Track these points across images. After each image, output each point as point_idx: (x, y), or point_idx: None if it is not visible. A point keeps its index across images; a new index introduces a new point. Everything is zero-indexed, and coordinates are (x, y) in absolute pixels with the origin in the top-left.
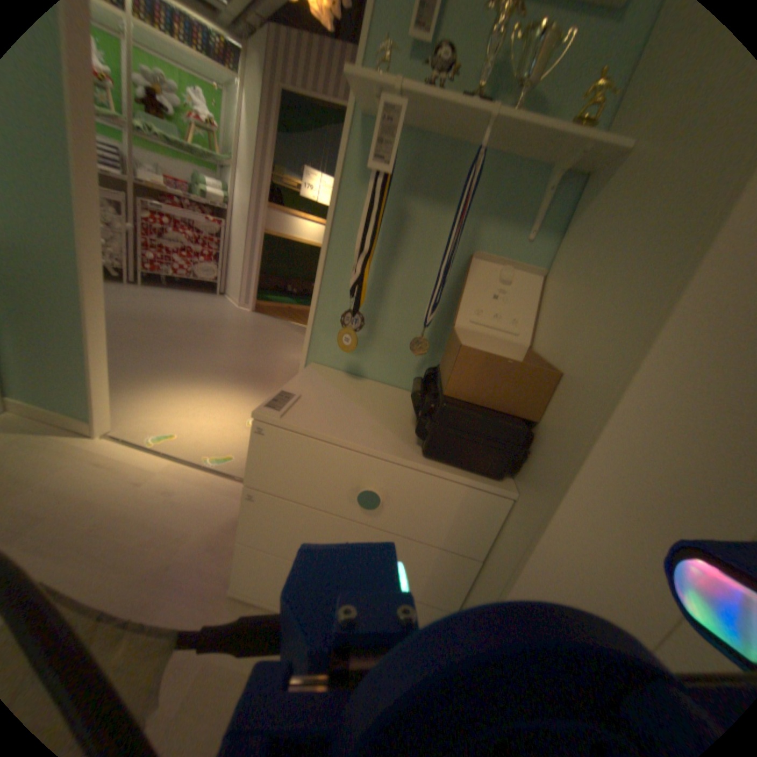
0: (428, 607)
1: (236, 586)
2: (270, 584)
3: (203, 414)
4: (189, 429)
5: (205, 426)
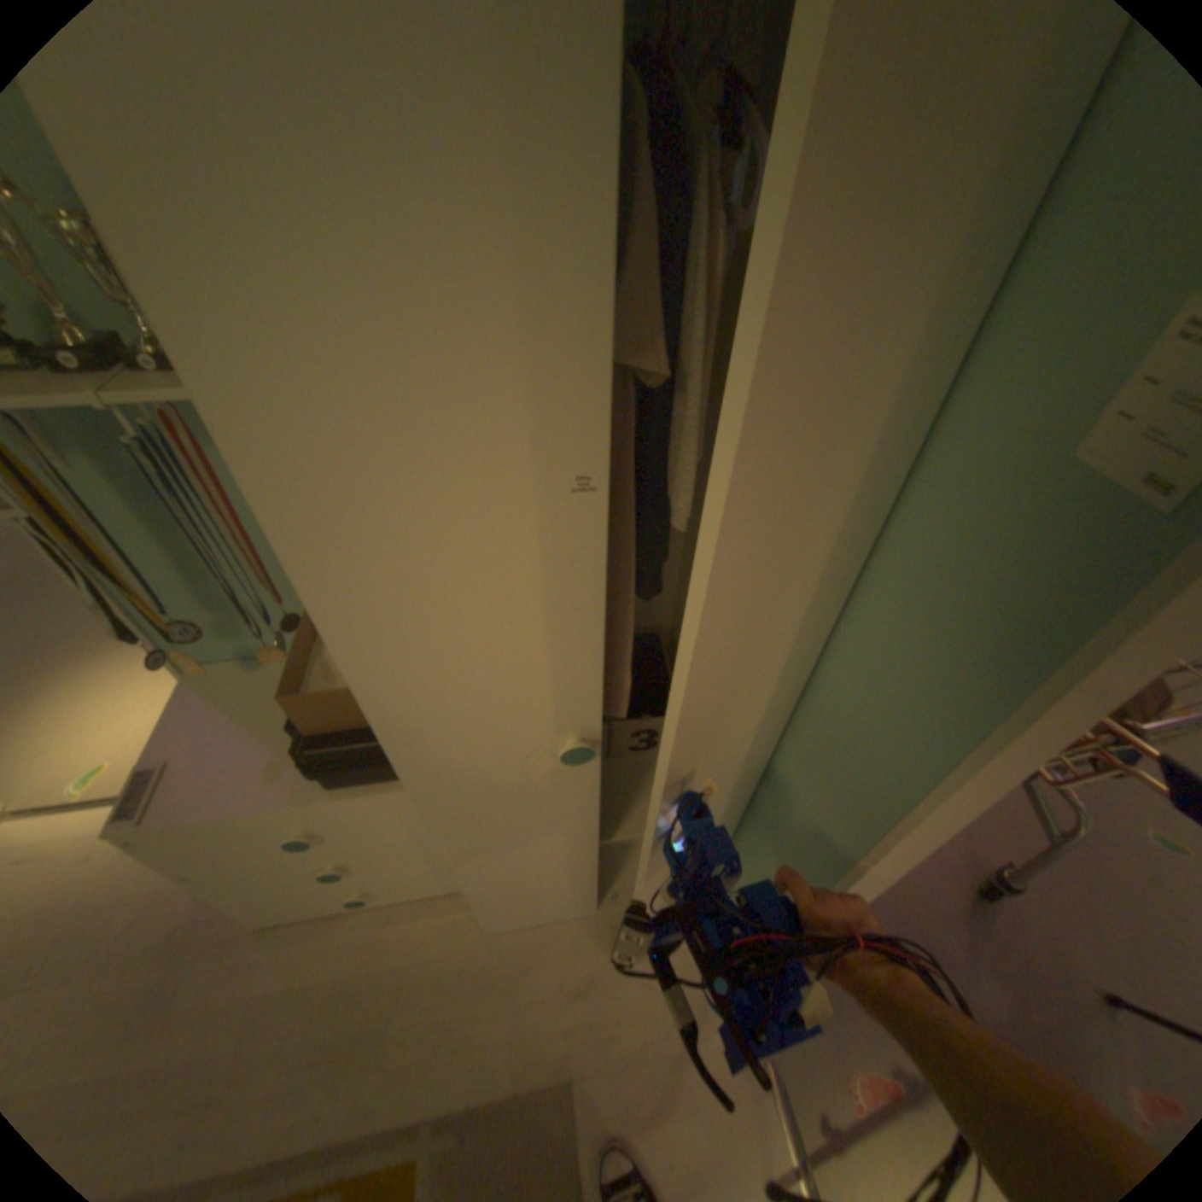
0: (438, 865)
1: (247, 922)
2: (277, 909)
3: (128, 707)
4: (118, 742)
5: (139, 725)
